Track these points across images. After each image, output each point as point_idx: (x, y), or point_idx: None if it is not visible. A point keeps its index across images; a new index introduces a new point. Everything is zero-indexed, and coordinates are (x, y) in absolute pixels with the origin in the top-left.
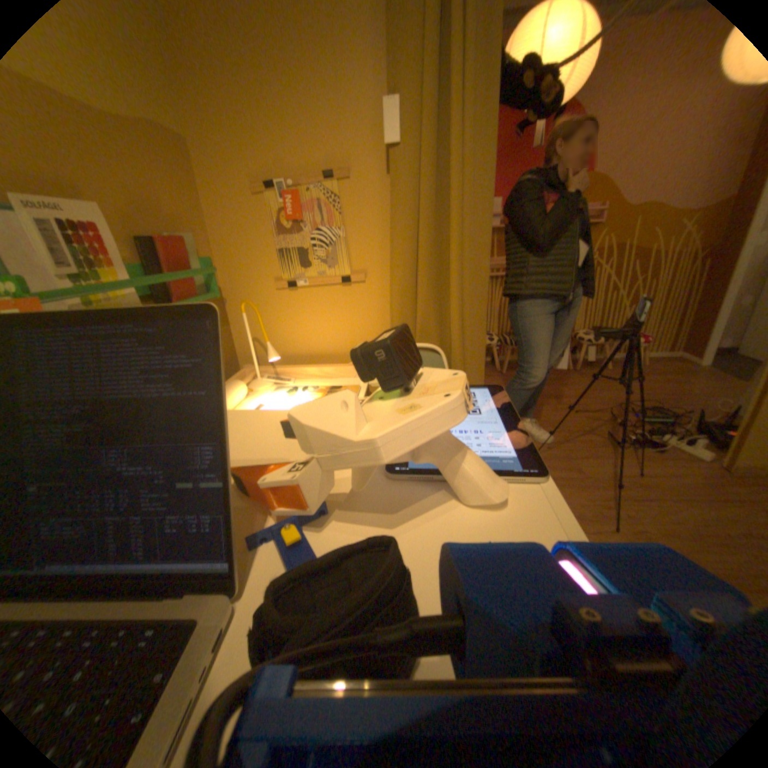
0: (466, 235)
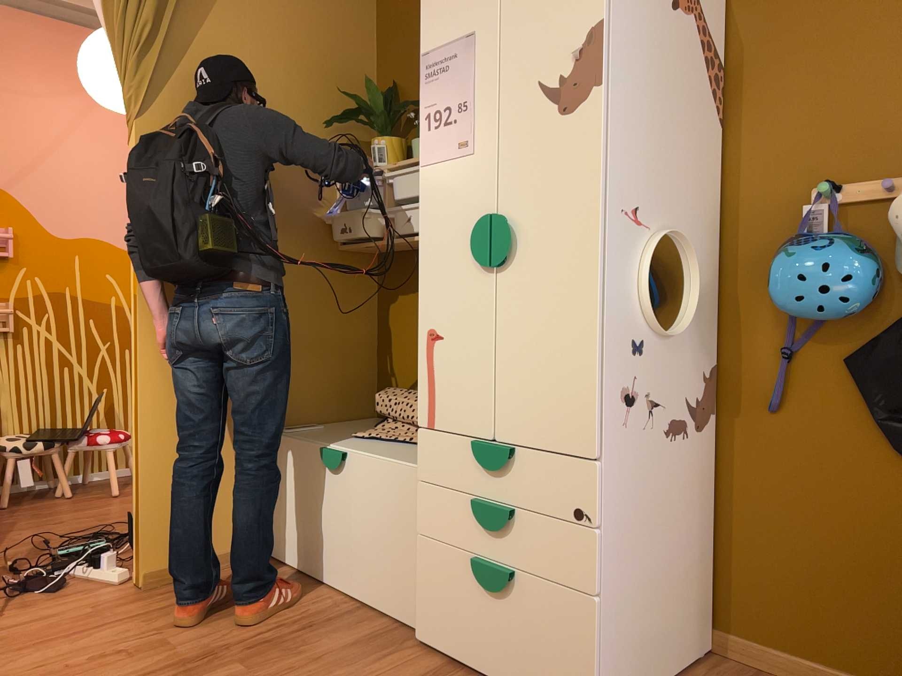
0: None
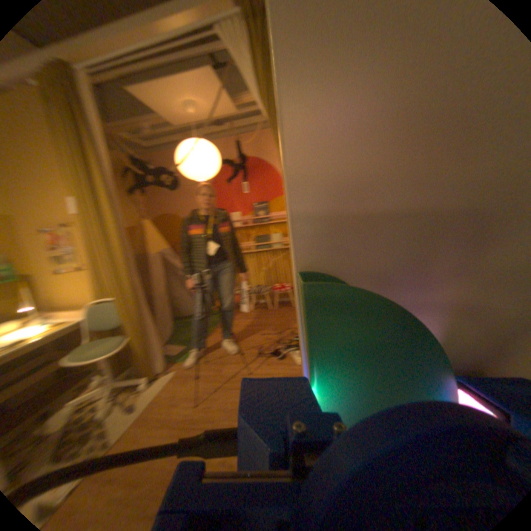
0: (121, 247)
